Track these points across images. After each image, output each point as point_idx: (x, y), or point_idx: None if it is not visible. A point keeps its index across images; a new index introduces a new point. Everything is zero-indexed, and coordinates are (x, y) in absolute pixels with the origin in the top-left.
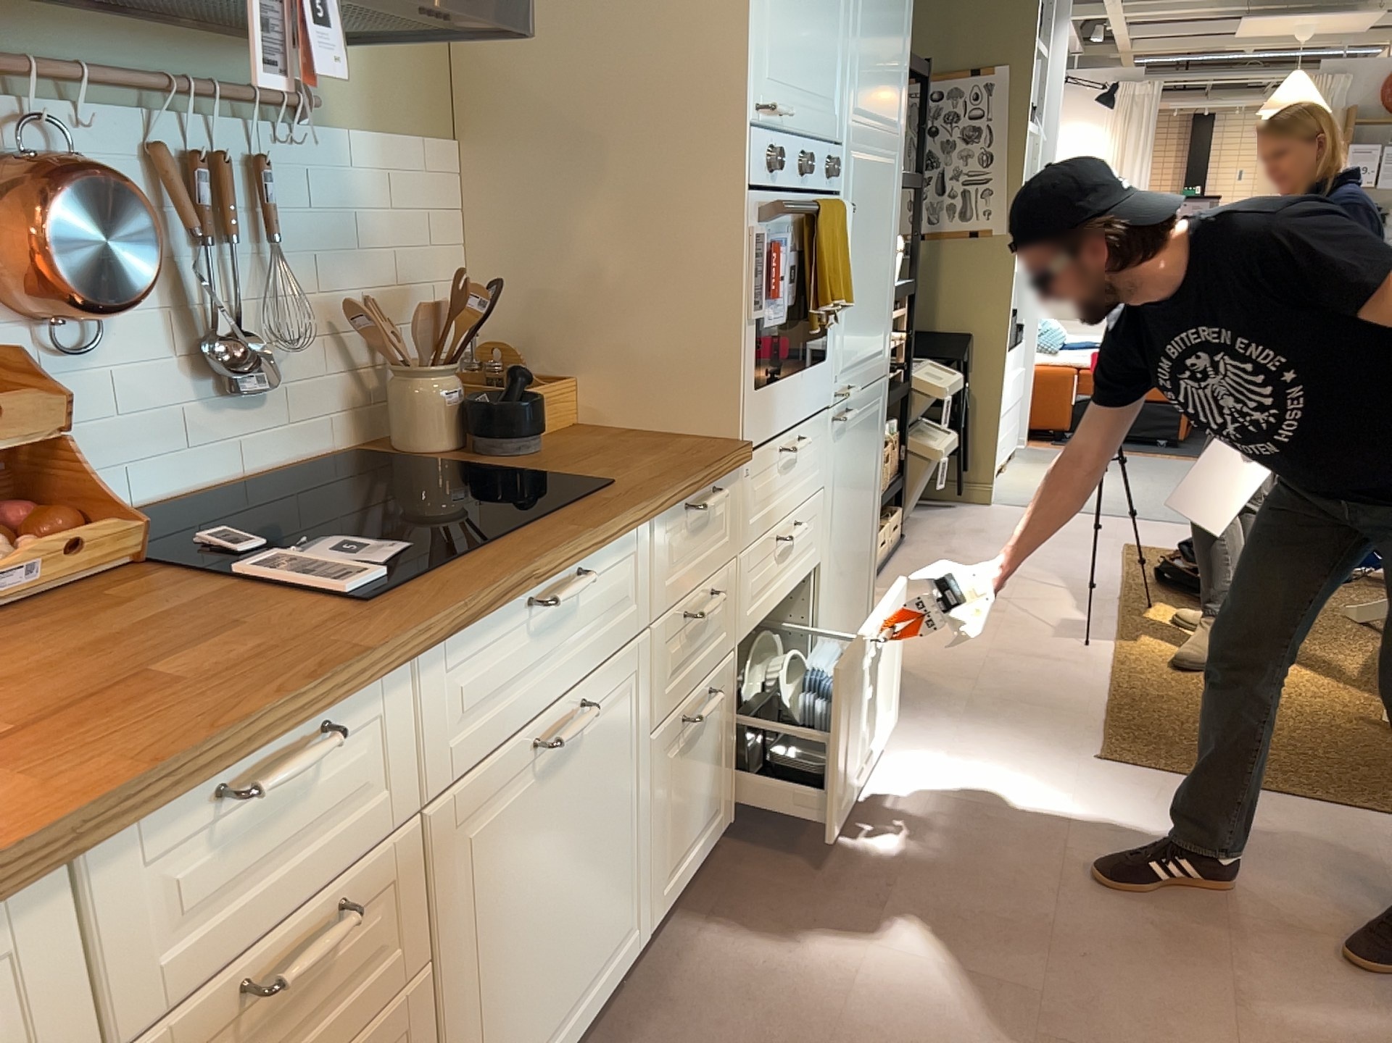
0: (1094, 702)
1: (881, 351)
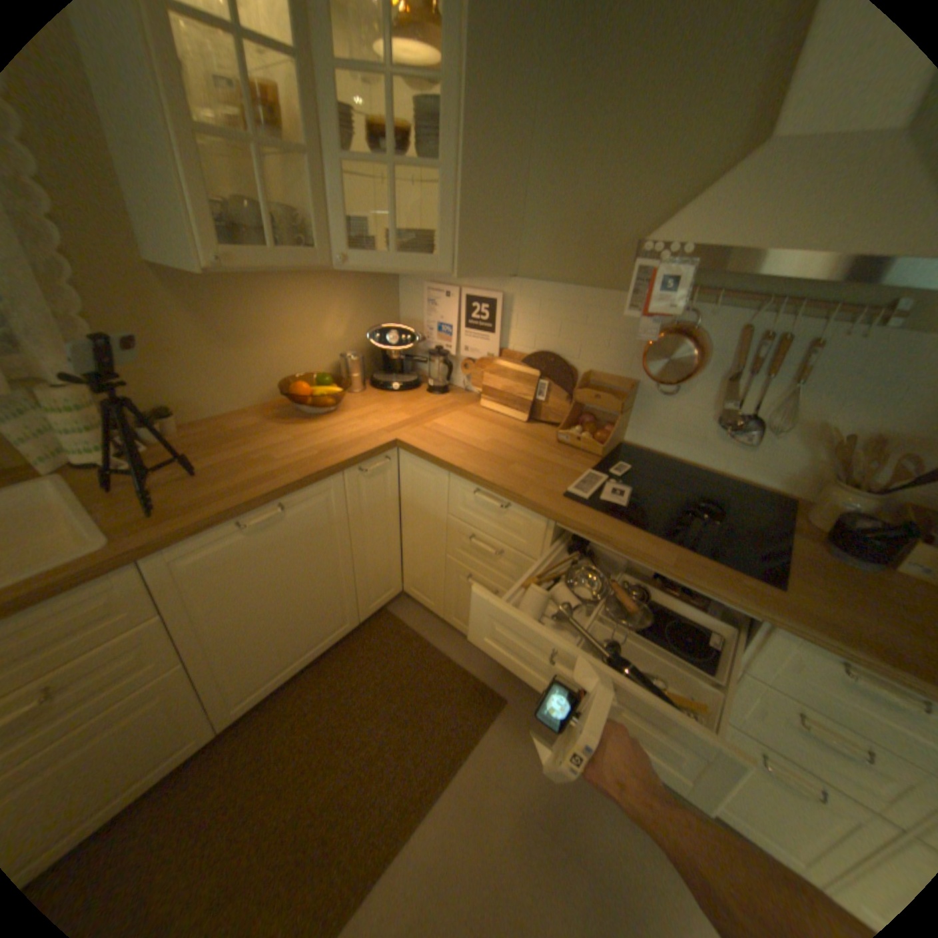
0: None
1: None
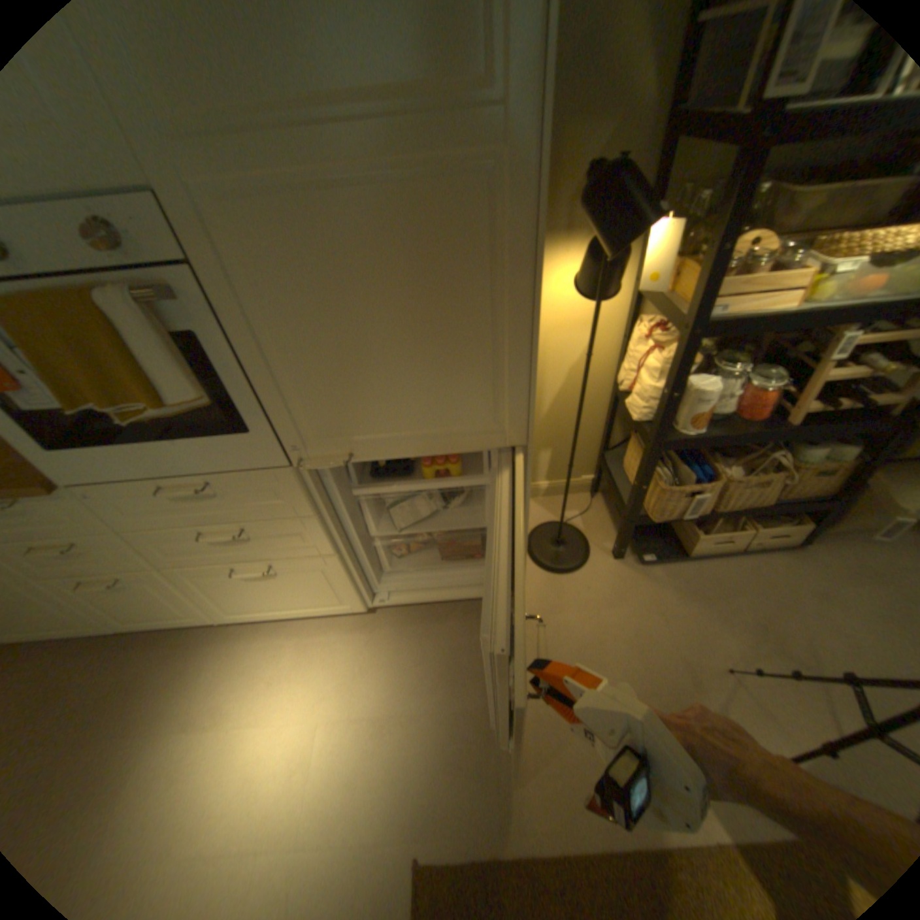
0: (536, 845)
1: (479, 425)
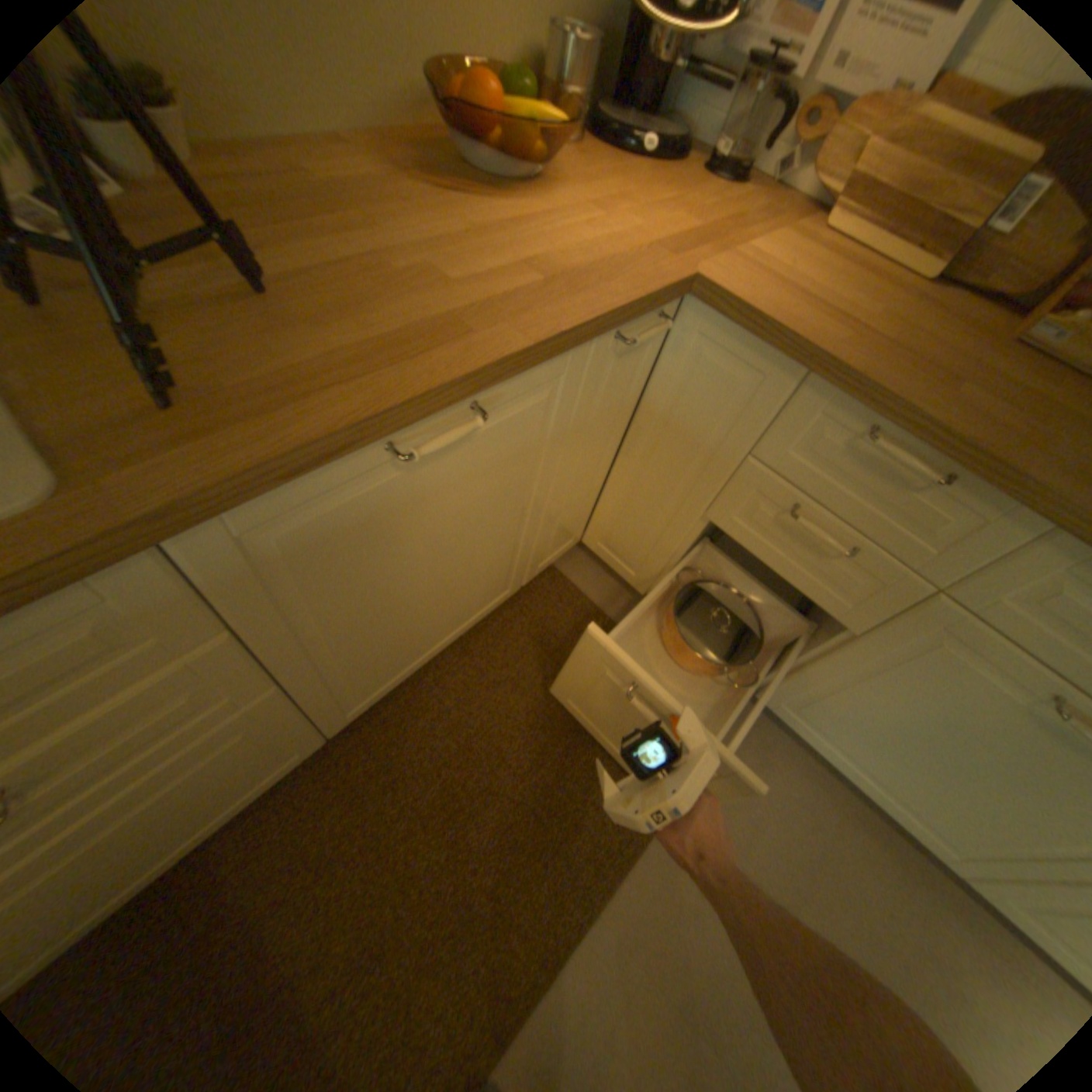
0: None
1: None
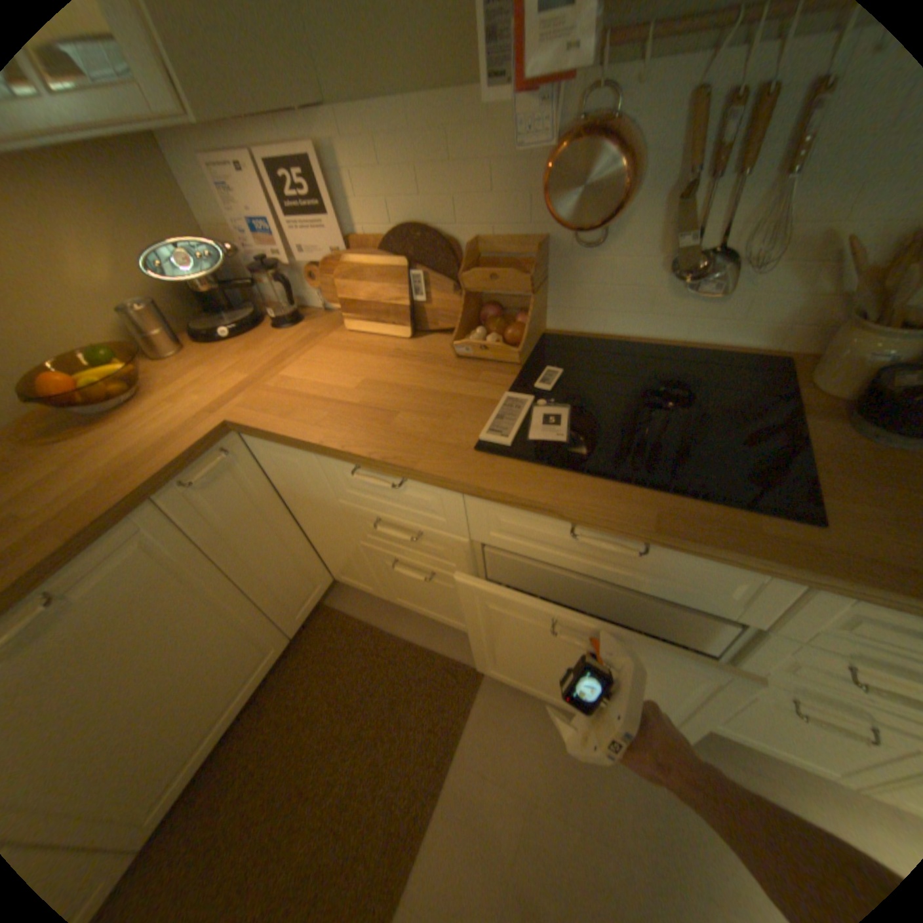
0: None
1: None
